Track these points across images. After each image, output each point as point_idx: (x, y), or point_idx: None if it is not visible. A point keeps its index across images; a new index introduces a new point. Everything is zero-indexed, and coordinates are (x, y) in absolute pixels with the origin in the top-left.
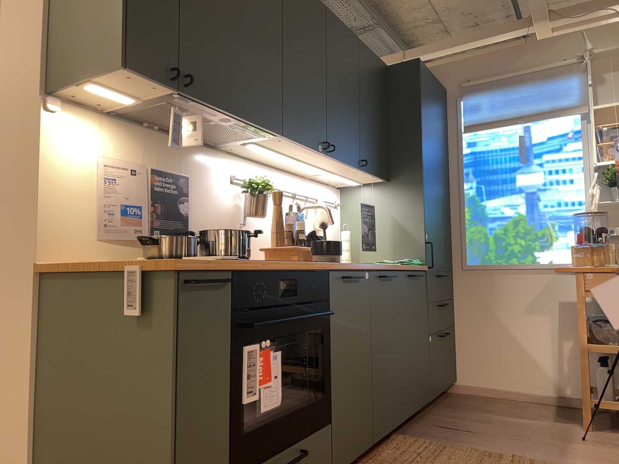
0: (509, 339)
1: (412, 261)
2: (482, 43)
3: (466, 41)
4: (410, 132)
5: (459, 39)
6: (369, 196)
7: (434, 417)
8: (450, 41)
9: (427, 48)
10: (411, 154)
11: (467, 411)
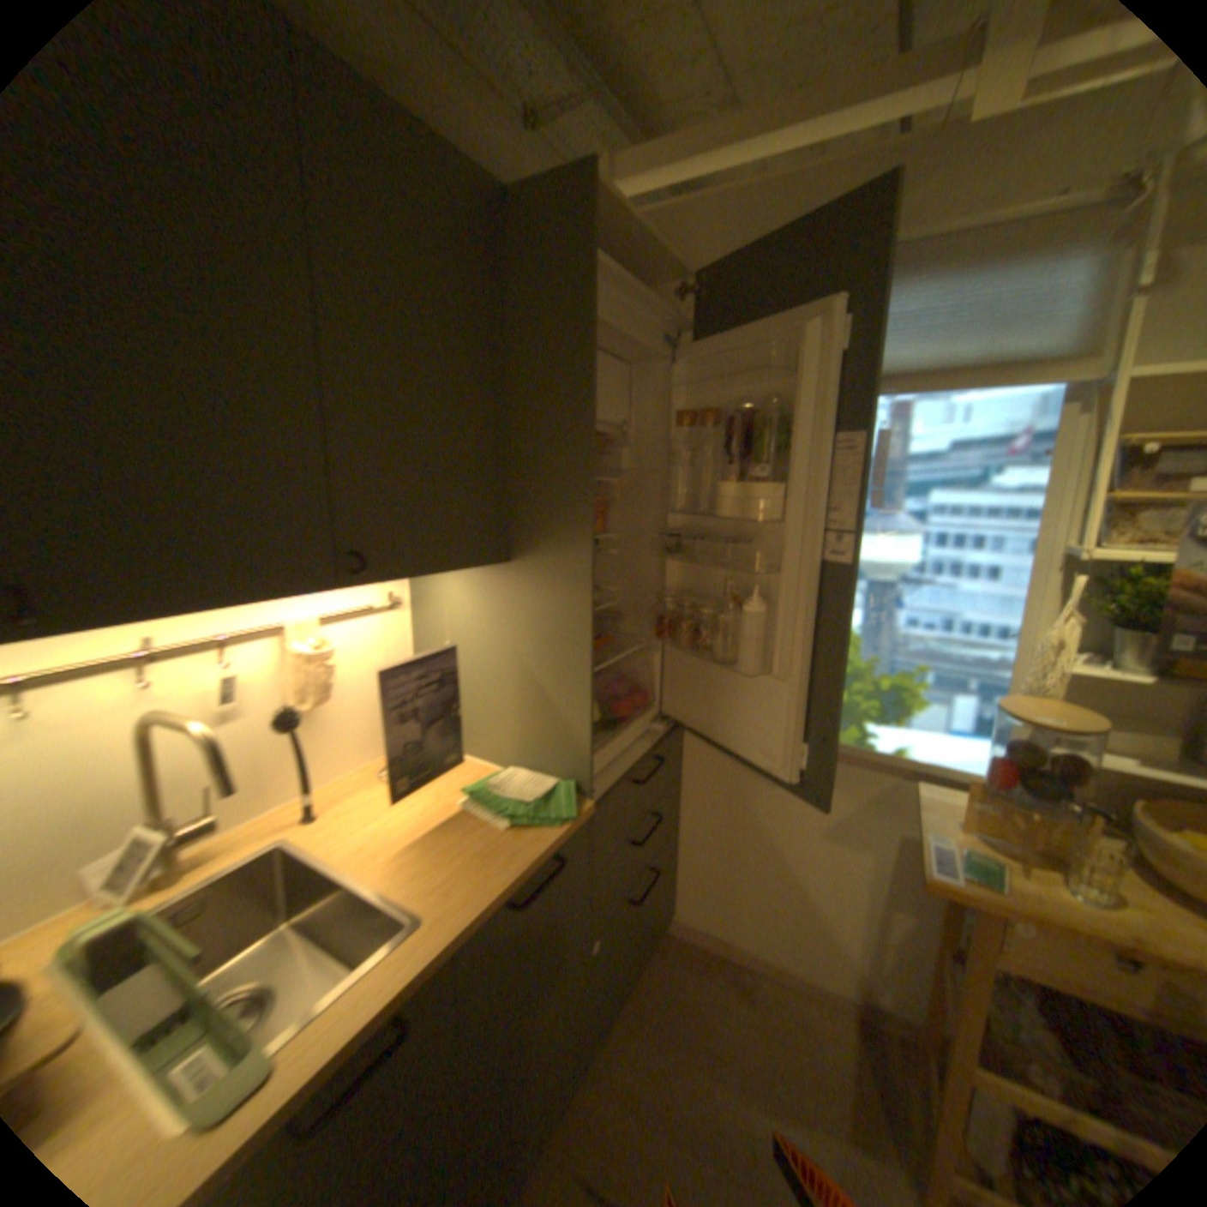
0: (781, 878)
1: (554, 790)
2: (819, 128)
3: (776, 120)
4: (563, 424)
5: (758, 112)
6: (466, 591)
7: (590, 1109)
8: (730, 121)
9: (671, 142)
10: (563, 495)
11: (672, 1064)
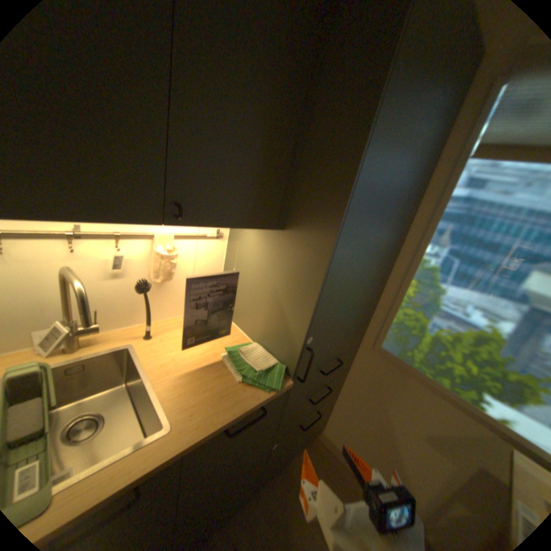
0: (390, 445)
1: (274, 367)
2: None
3: None
4: (344, 143)
5: None
6: (258, 239)
7: (252, 512)
8: None
9: None
10: (330, 194)
11: (299, 508)
